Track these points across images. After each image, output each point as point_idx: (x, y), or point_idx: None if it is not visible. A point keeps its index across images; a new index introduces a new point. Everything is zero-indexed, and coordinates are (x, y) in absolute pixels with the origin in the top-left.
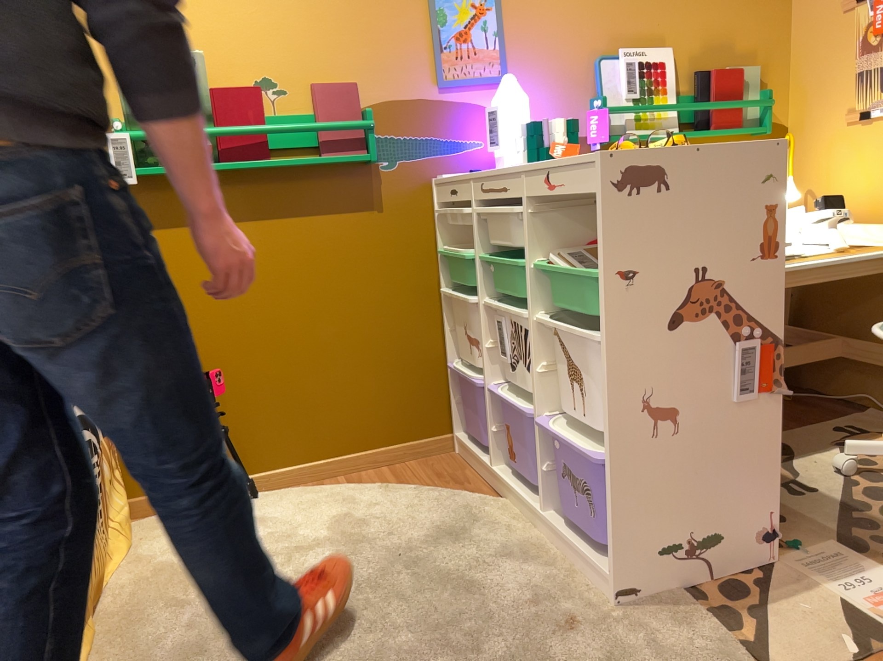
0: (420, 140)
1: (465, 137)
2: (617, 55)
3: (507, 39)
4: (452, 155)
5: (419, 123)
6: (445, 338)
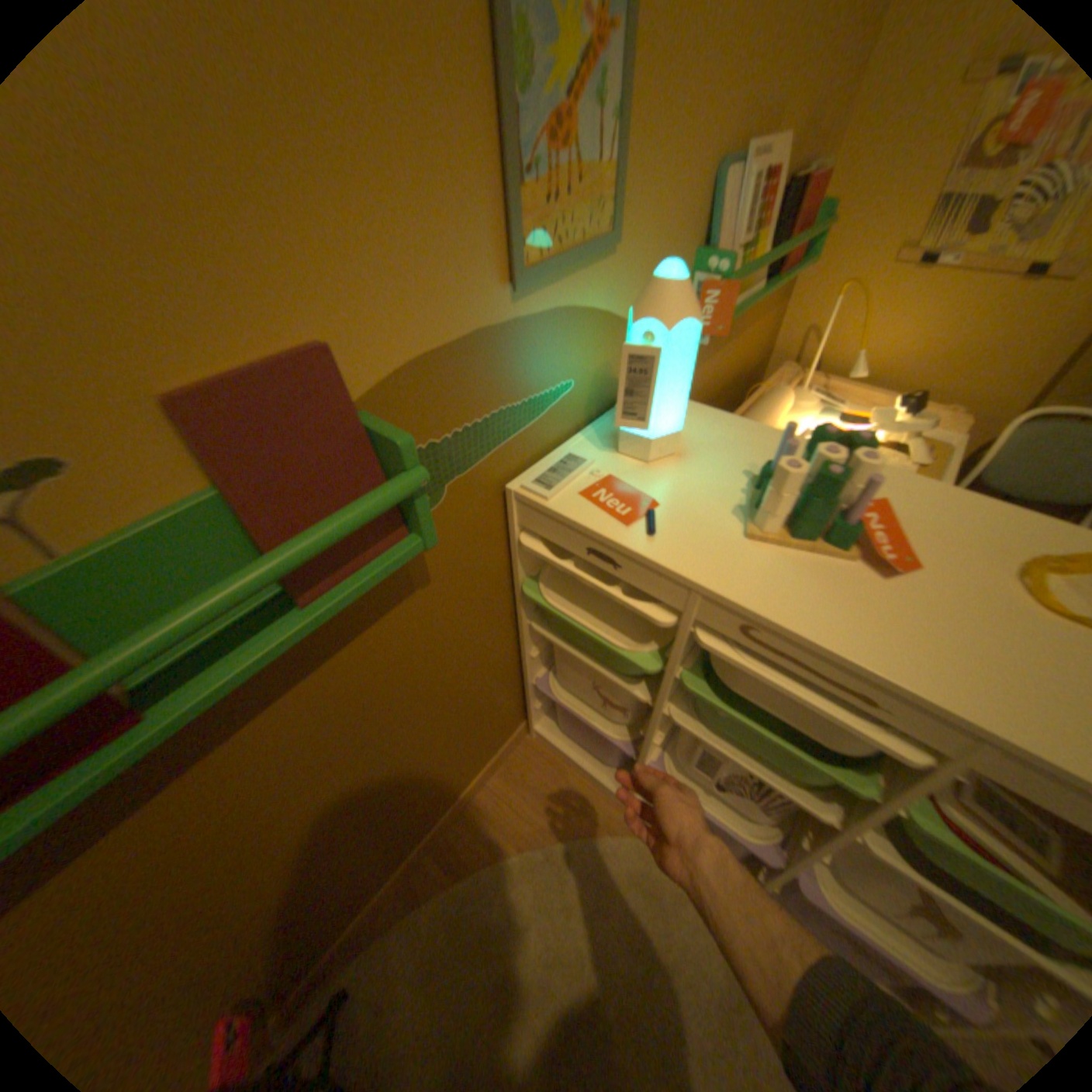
0: (485, 424)
1: (551, 384)
2: (748, 155)
3: (632, 123)
4: (532, 425)
5: (481, 390)
6: (520, 658)
